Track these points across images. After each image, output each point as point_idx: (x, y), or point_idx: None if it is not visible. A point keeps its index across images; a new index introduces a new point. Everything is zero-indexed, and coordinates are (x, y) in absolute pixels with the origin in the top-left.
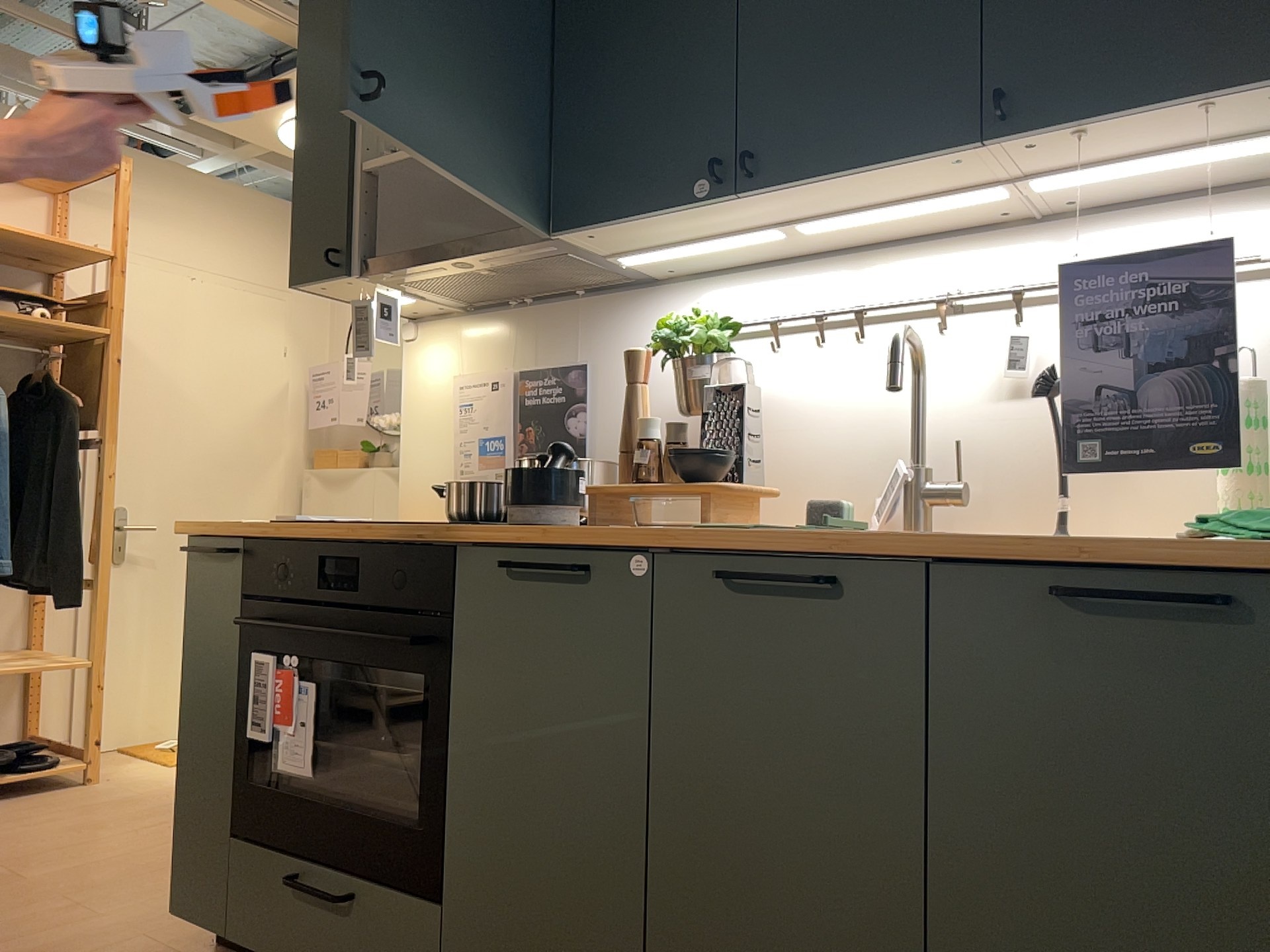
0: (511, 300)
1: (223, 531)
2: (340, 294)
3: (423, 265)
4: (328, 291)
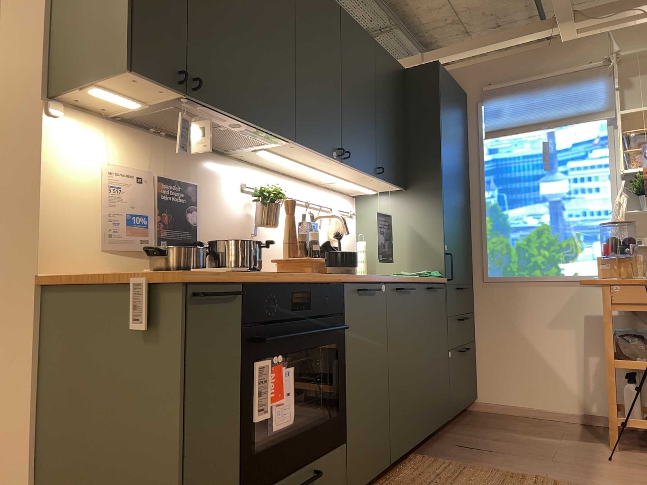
0: (155, 129)
1: (230, 278)
2: (121, 84)
3: (227, 116)
4: (130, 82)
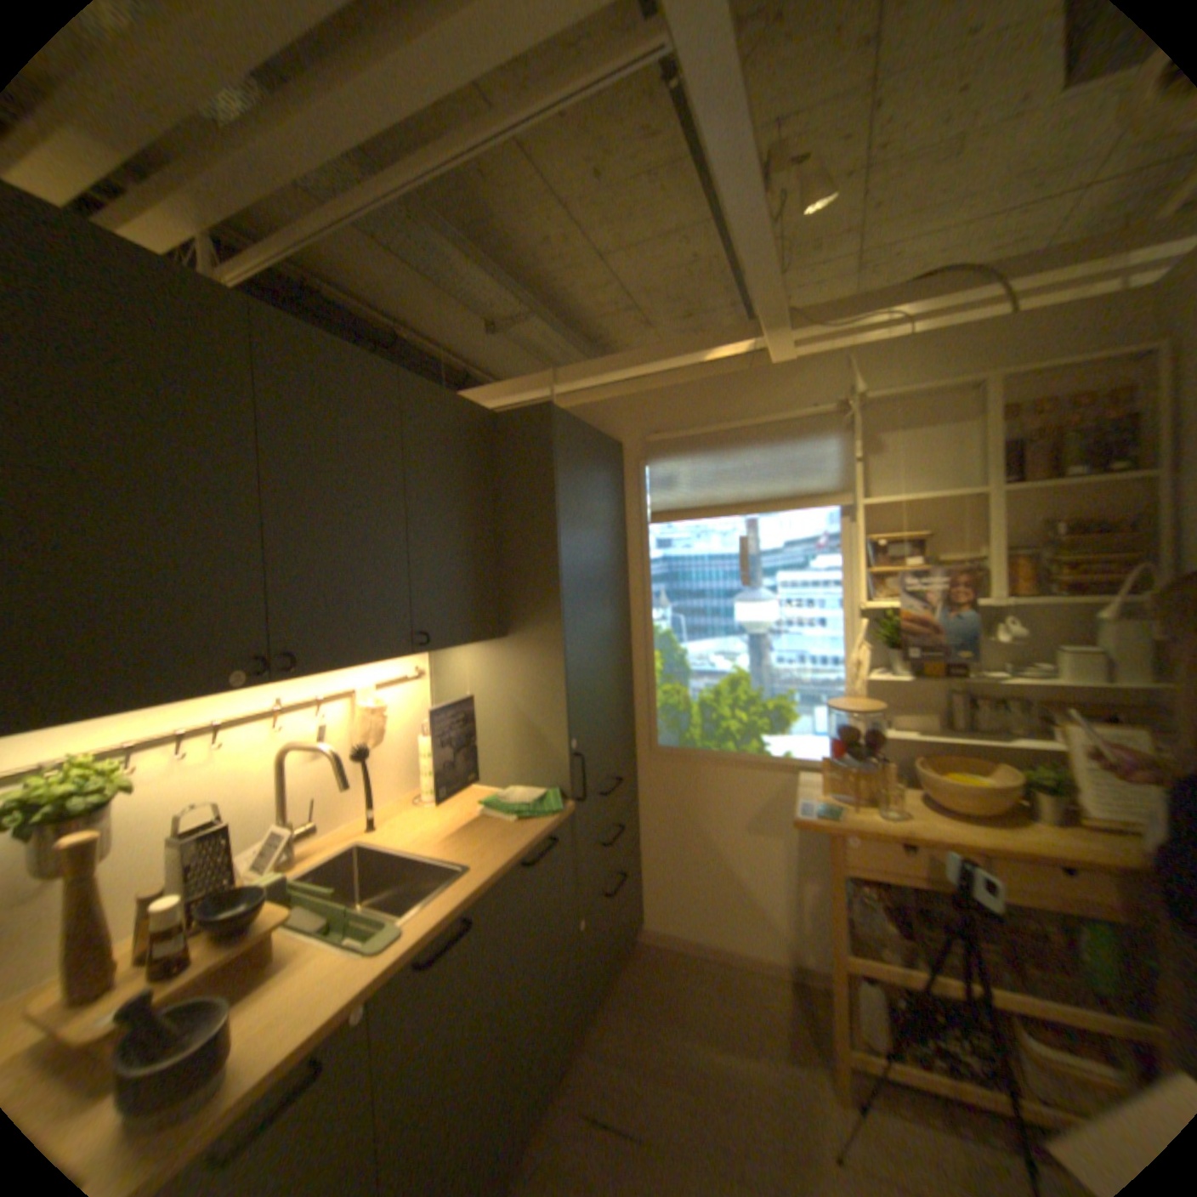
0: None
1: None
2: None
3: None
4: None
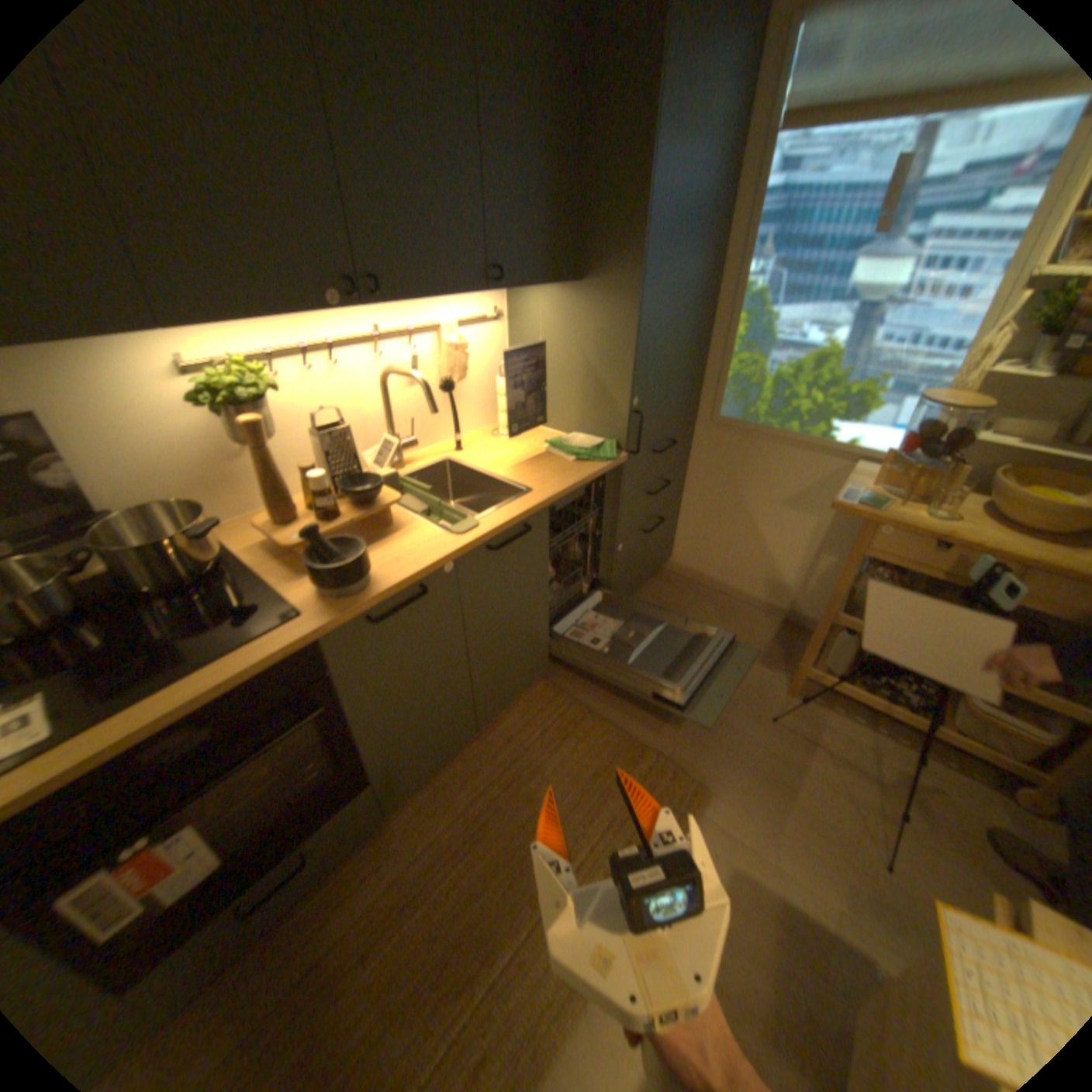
0: None
1: None
2: None
3: None
4: None
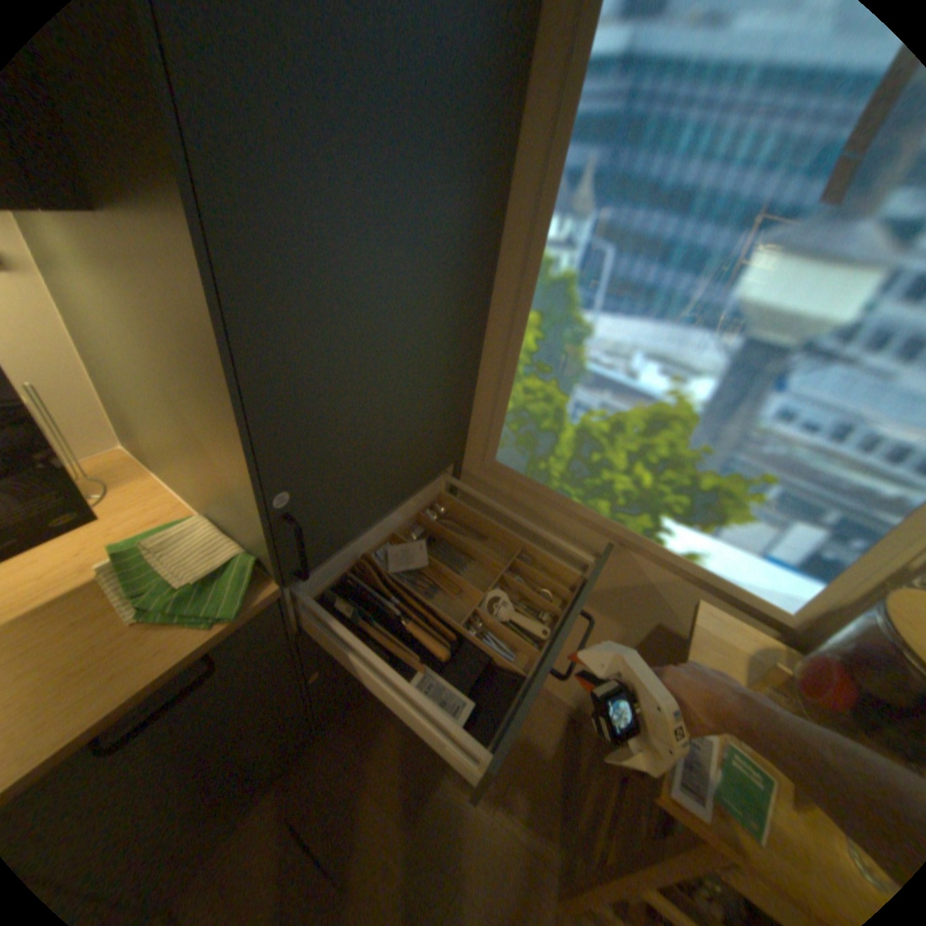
0: None
1: None
2: None
3: None
4: None
